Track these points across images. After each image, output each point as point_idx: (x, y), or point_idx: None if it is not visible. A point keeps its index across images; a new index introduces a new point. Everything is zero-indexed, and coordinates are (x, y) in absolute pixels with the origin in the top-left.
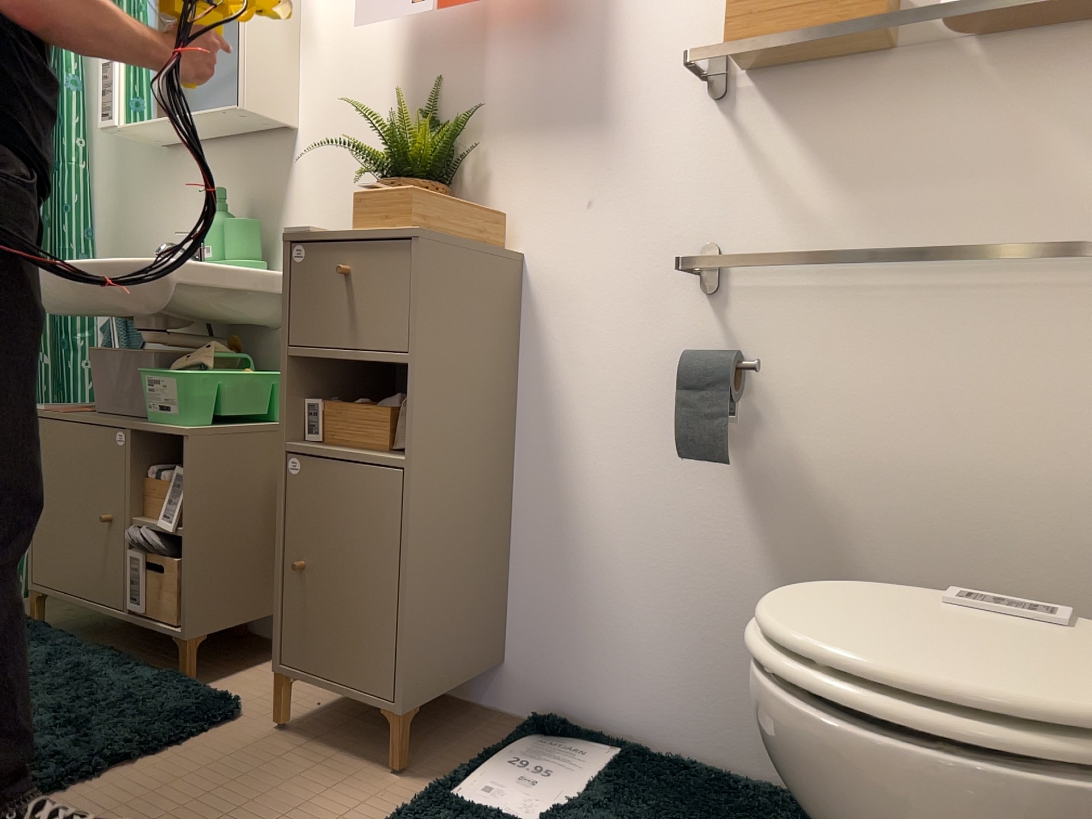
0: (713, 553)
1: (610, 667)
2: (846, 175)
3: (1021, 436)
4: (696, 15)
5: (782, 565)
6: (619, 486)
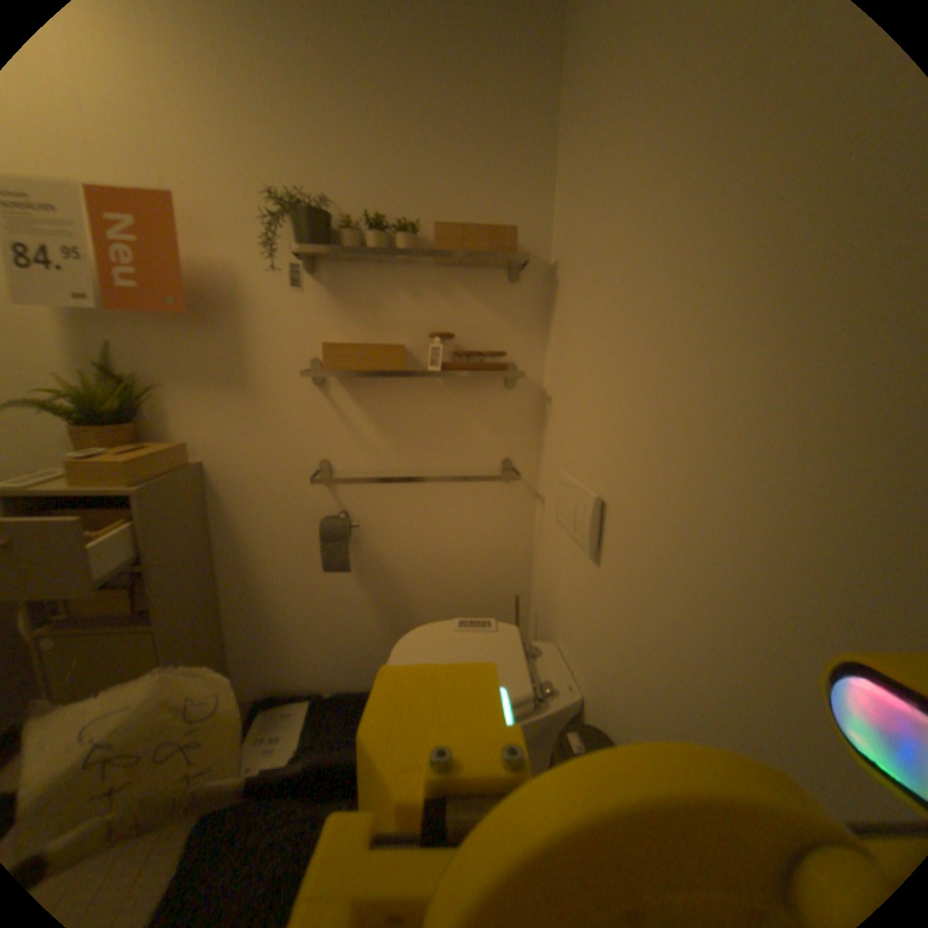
0: (345, 604)
1: (297, 666)
2: (393, 428)
3: (470, 536)
4: (302, 332)
5: (379, 602)
6: (289, 581)
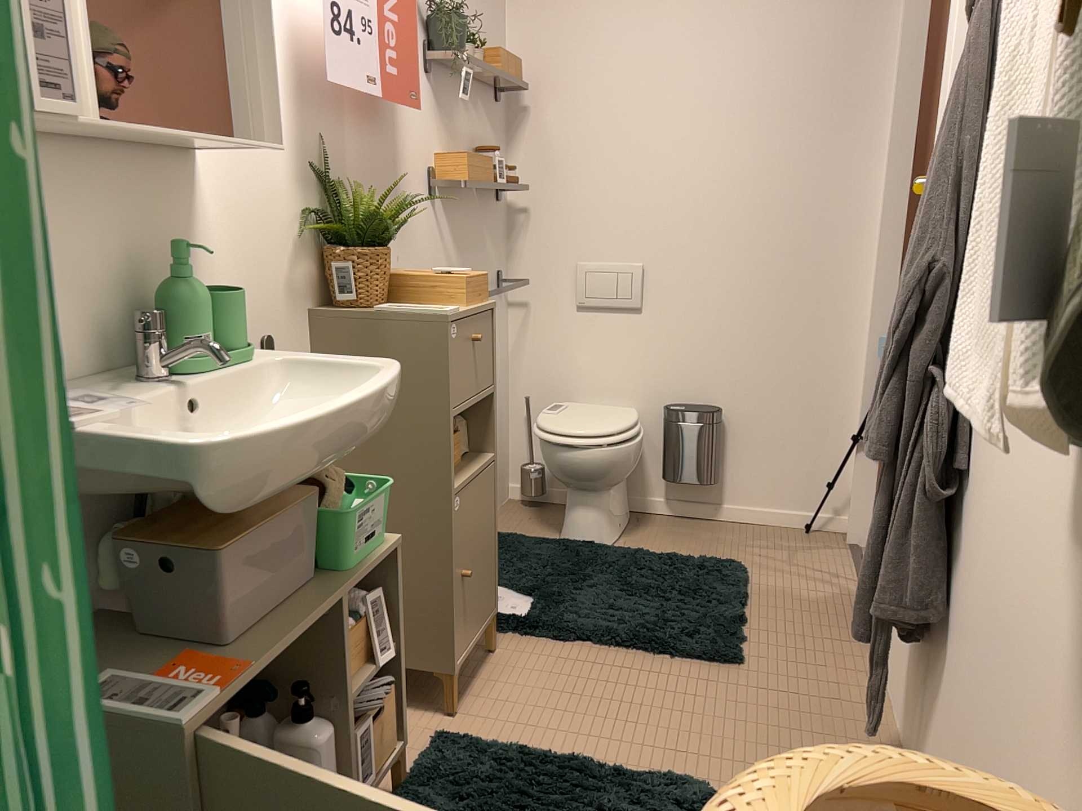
0: None
1: None
2: (461, 246)
3: None
4: (425, 142)
5: None
6: None
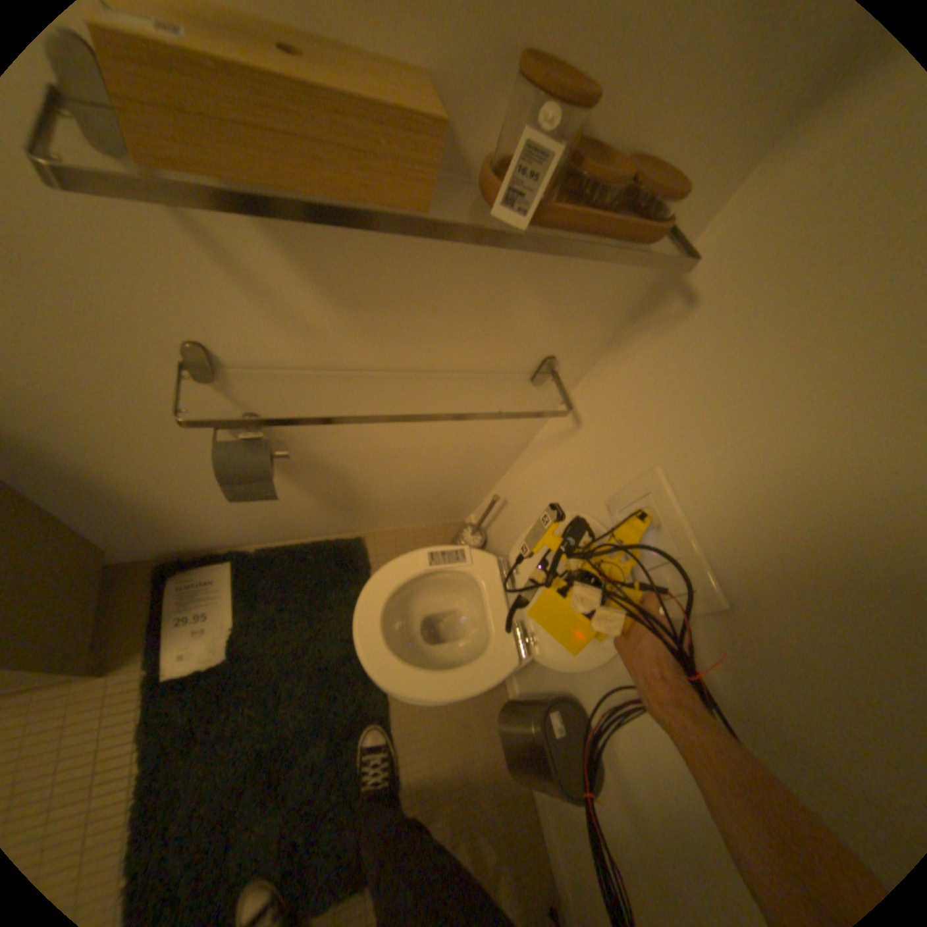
0: None
1: (201, 537)
2: (354, 294)
3: (454, 437)
4: None
5: (312, 491)
6: (163, 484)
